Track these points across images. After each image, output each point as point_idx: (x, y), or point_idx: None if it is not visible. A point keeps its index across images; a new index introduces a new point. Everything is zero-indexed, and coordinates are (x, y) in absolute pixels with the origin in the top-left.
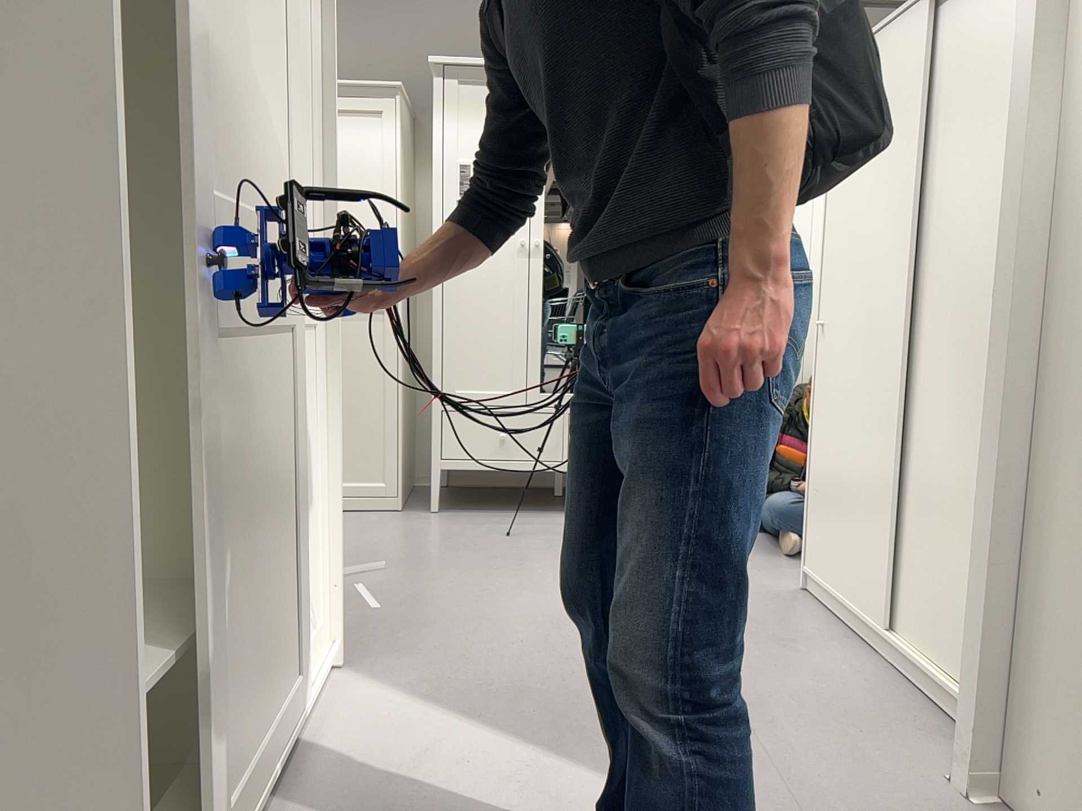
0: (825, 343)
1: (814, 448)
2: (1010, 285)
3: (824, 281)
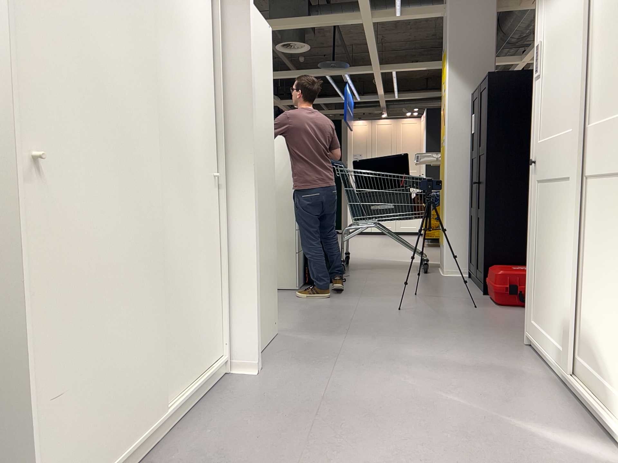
0: (43, 182)
1: (38, 343)
2: (255, 156)
3: (25, 85)
